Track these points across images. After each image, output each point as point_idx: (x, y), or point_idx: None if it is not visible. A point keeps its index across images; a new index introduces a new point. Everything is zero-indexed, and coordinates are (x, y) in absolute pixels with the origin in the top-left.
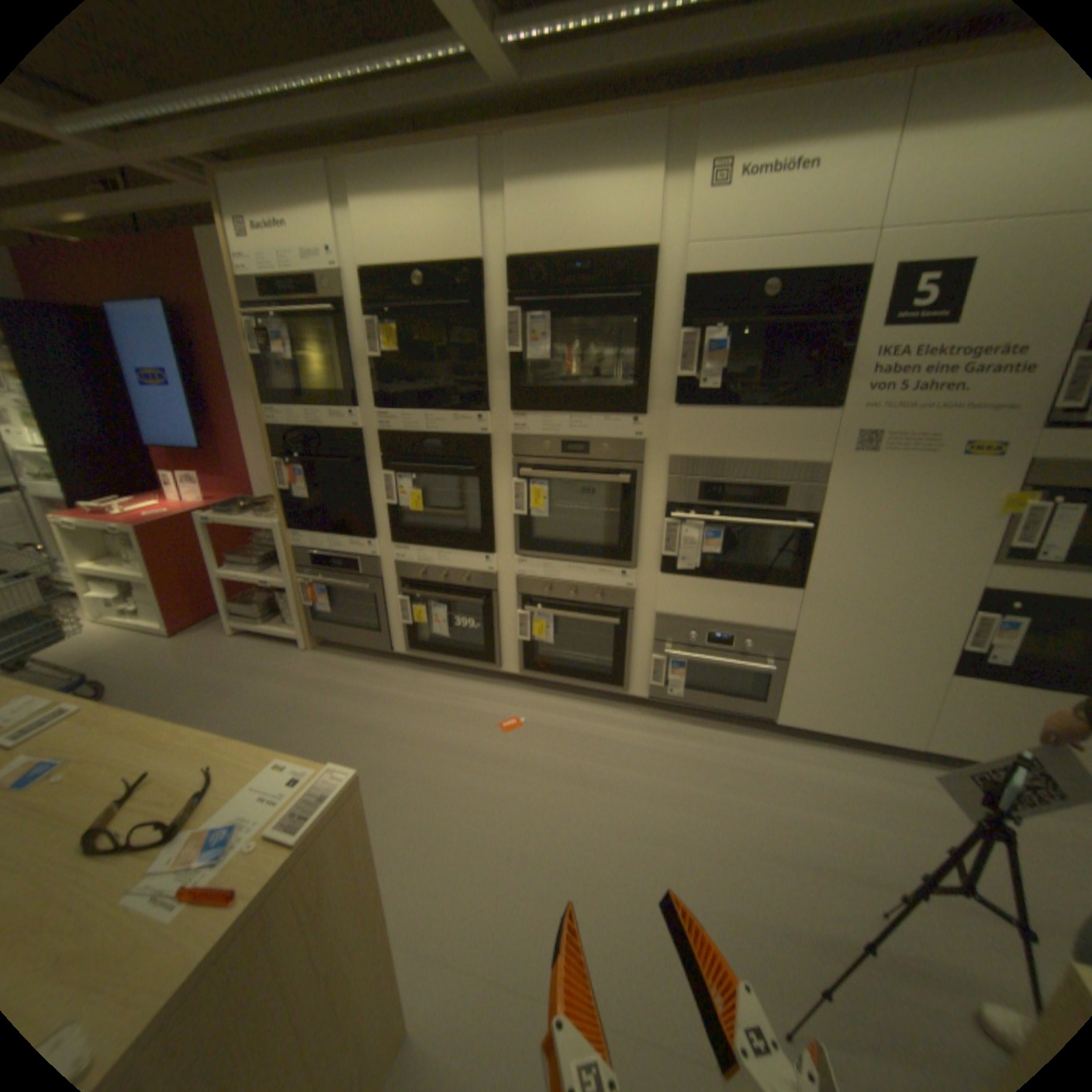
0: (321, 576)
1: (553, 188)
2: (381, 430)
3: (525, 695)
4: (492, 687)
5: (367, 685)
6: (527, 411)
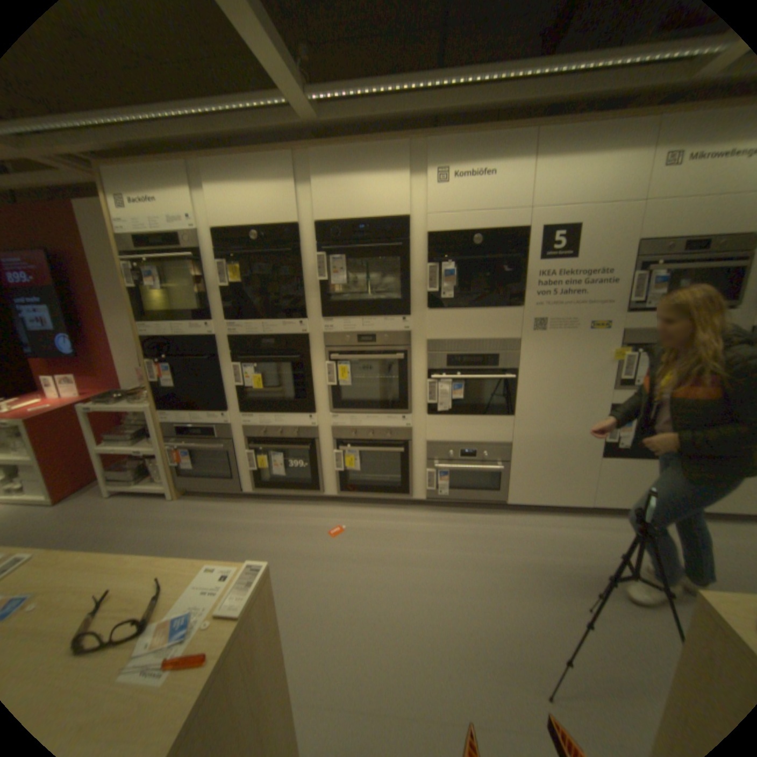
0: (184, 442)
1: (343, 182)
2: (229, 335)
3: (342, 510)
4: (318, 507)
5: (224, 520)
6: (333, 317)
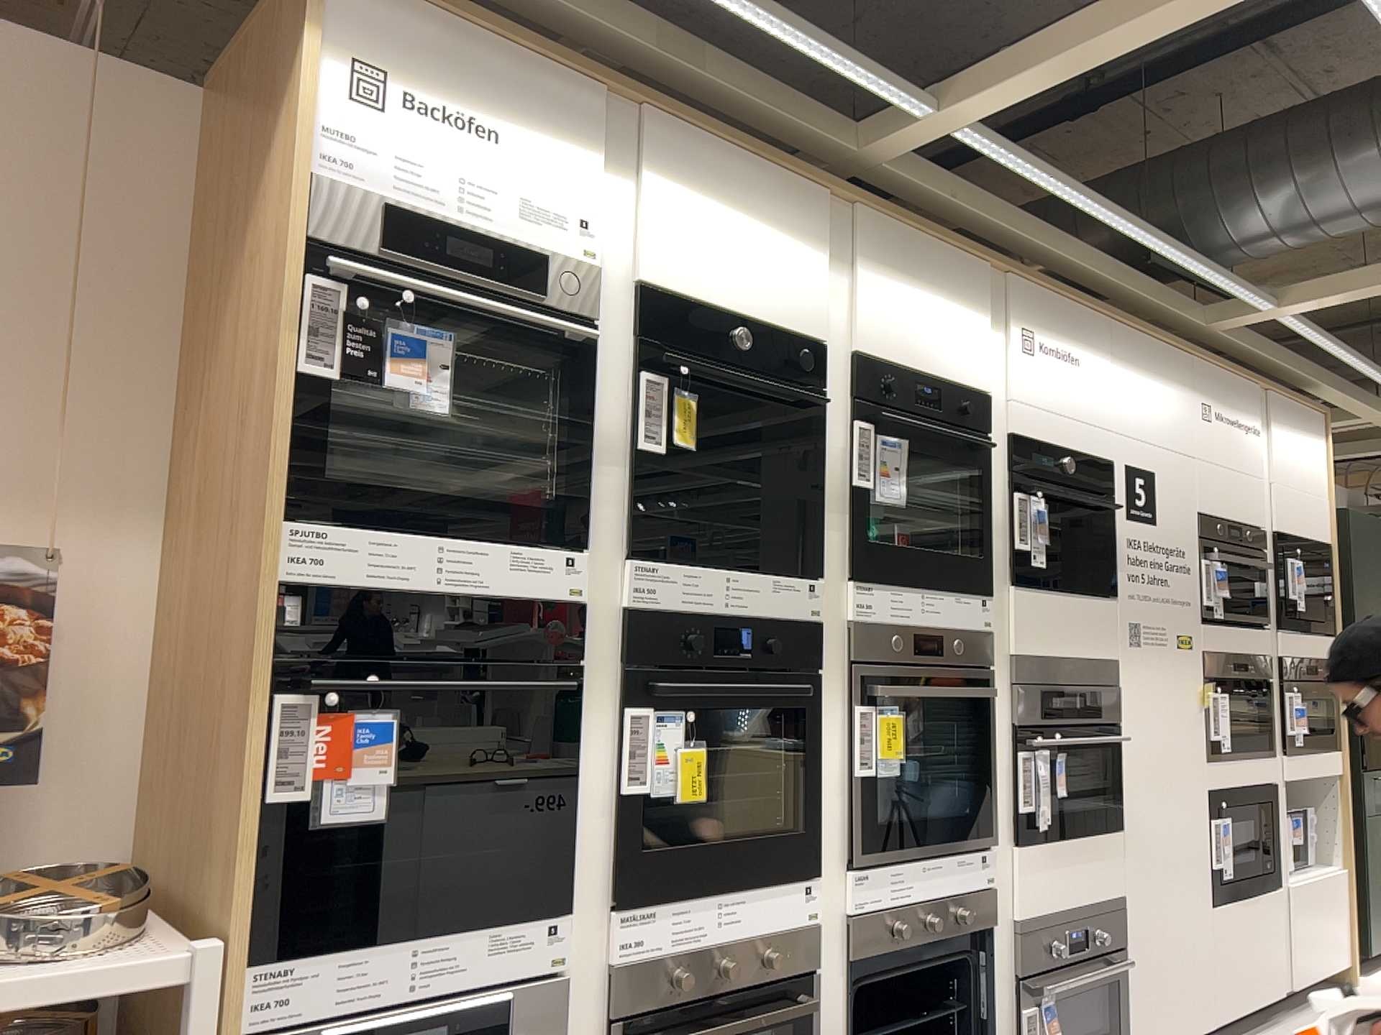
0: None
1: (897, 299)
2: (638, 600)
3: None
4: None
5: None
6: (868, 577)
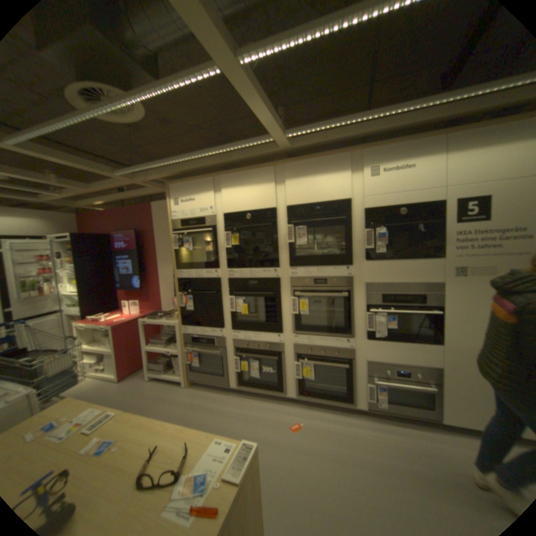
0: (195, 348)
1: (305, 180)
2: (229, 278)
3: (300, 410)
4: (281, 406)
5: (216, 406)
6: (296, 266)
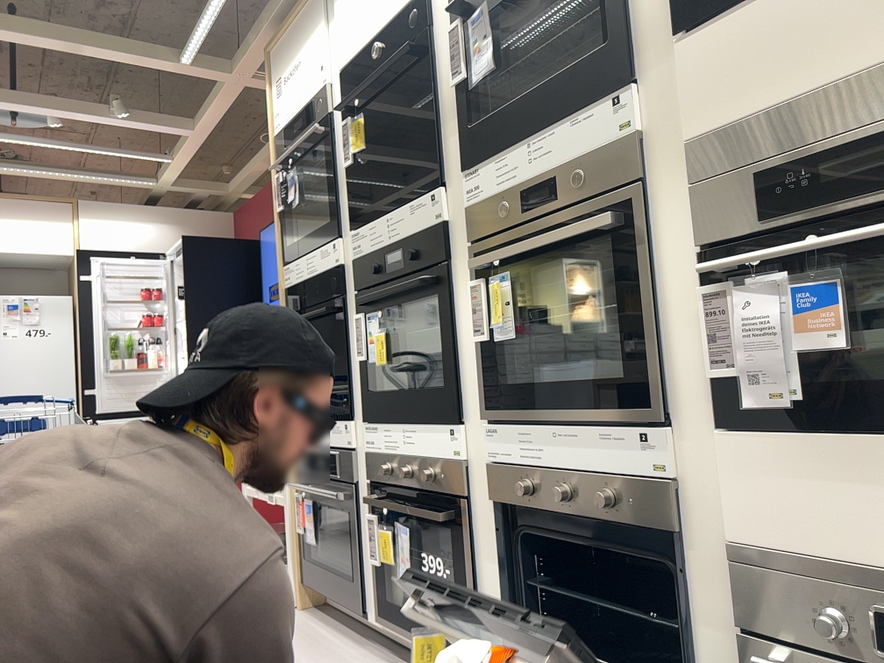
0: (311, 483)
1: None
2: (354, 255)
3: None
4: None
5: (311, 661)
6: (478, 159)
